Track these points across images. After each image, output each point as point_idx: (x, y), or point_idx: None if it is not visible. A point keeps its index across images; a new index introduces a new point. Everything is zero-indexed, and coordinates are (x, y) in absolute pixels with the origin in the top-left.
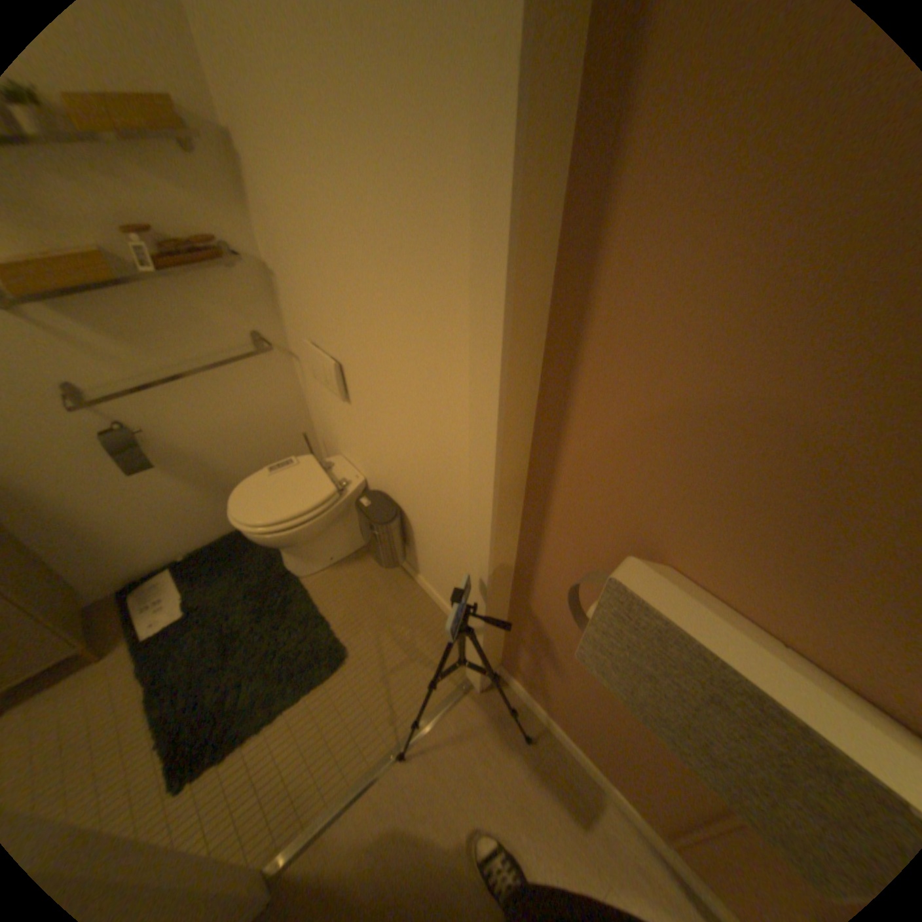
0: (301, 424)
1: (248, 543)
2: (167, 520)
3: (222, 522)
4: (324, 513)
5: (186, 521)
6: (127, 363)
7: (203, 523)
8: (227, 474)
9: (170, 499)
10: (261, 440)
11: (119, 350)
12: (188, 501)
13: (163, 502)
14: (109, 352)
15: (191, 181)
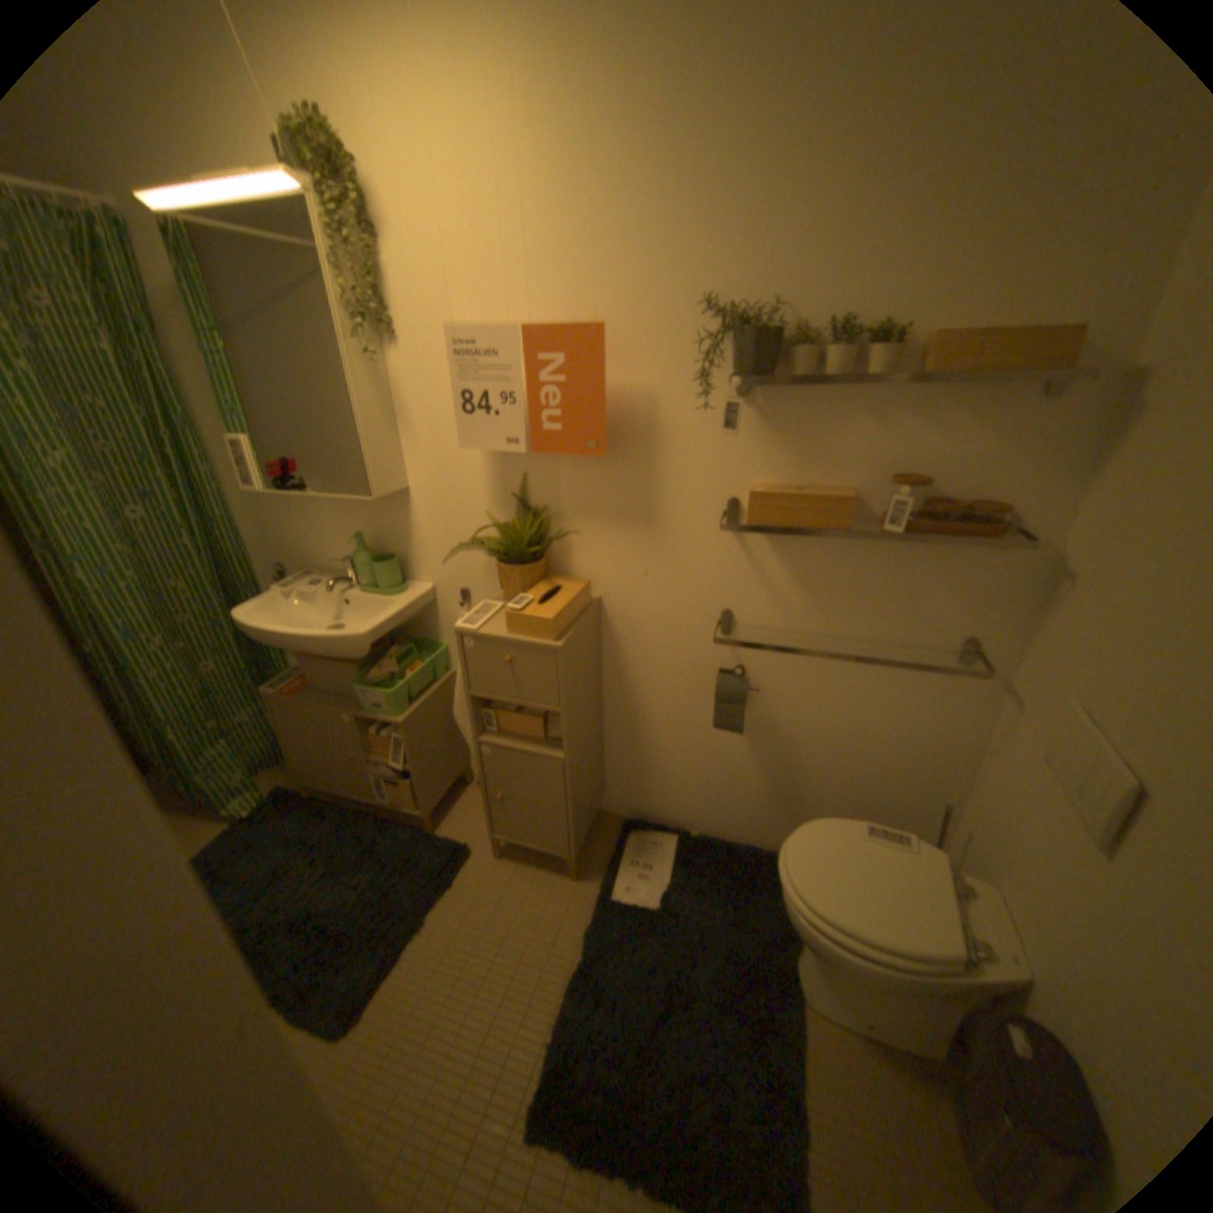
0: (954, 786)
1: (775, 885)
2: (715, 788)
3: (762, 830)
4: (922, 977)
5: (730, 802)
6: (795, 615)
7: (744, 816)
8: (809, 784)
9: (733, 769)
10: (880, 772)
11: (798, 599)
12: (748, 784)
13: (725, 767)
14: (788, 597)
15: (1029, 431)
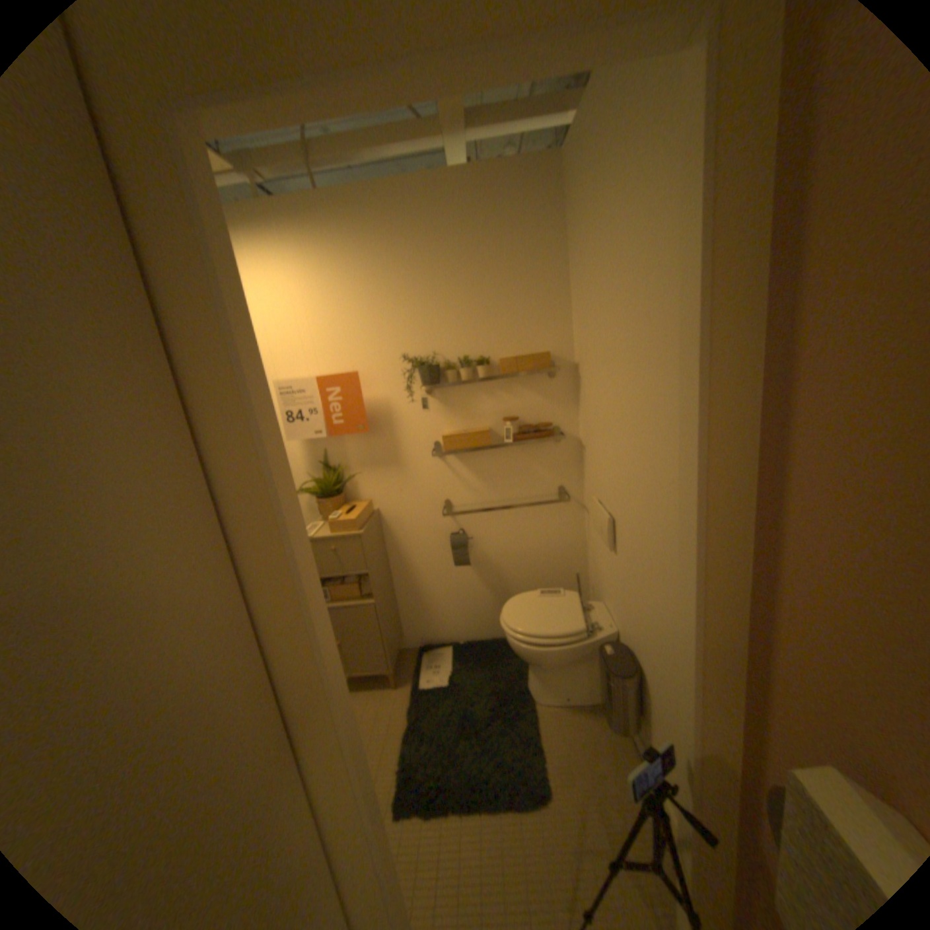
0: (579, 566)
1: (509, 653)
2: (465, 608)
3: (497, 627)
4: (571, 647)
5: (475, 615)
6: (480, 494)
7: (485, 621)
8: (513, 589)
9: (472, 593)
10: (544, 570)
11: (479, 486)
12: (482, 599)
13: (467, 593)
14: (474, 486)
15: (549, 393)
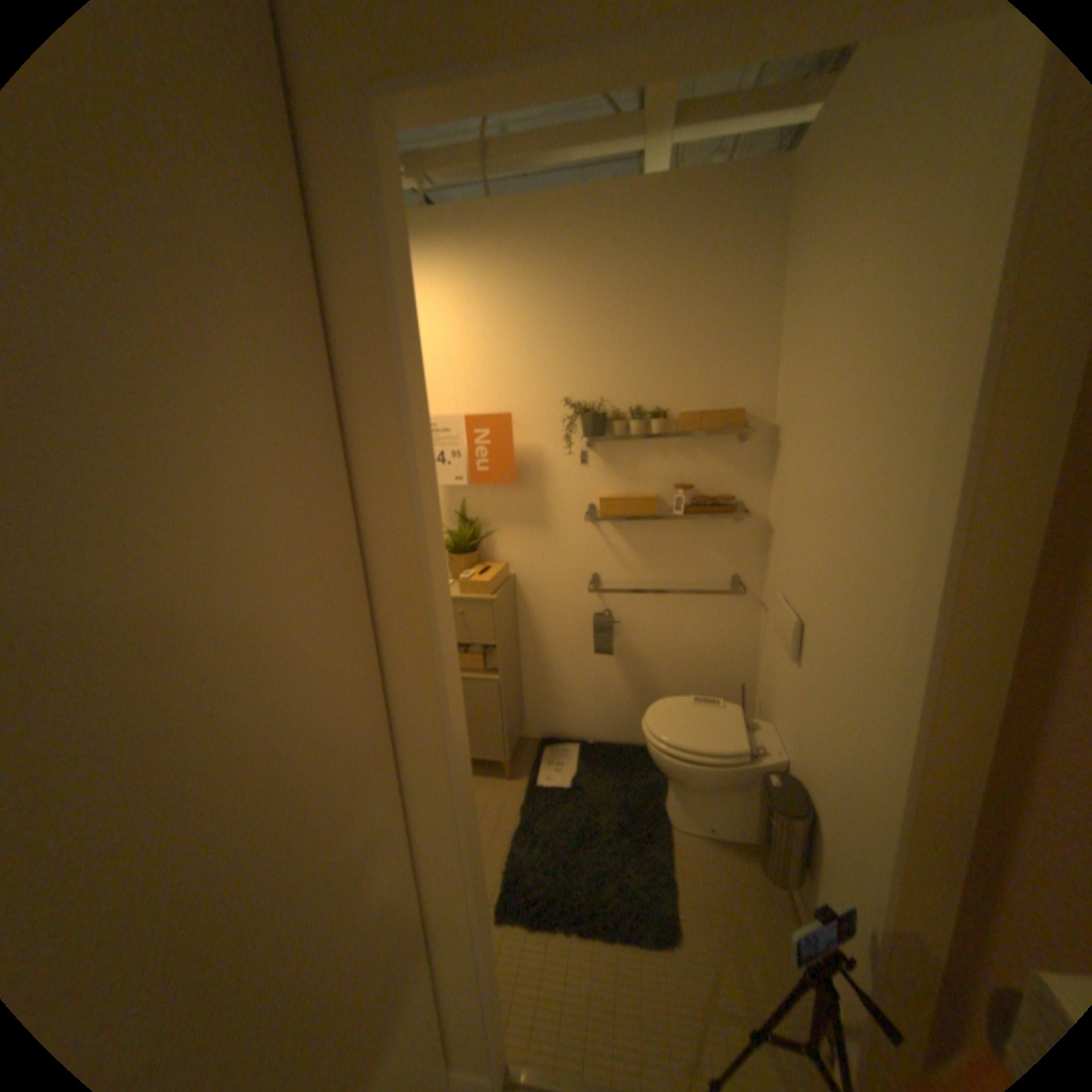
0: (746, 675)
1: (647, 764)
2: (600, 704)
3: (636, 732)
4: (727, 769)
5: (611, 713)
6: (635, 573)
7: (622, 722)
8: (661, 690)
9: (611, 687)
10: (702, 673)
11: (635, 562)
12: (622, 696)
13: (605, 686)
14: (629, 562)
15: (737, 459)
